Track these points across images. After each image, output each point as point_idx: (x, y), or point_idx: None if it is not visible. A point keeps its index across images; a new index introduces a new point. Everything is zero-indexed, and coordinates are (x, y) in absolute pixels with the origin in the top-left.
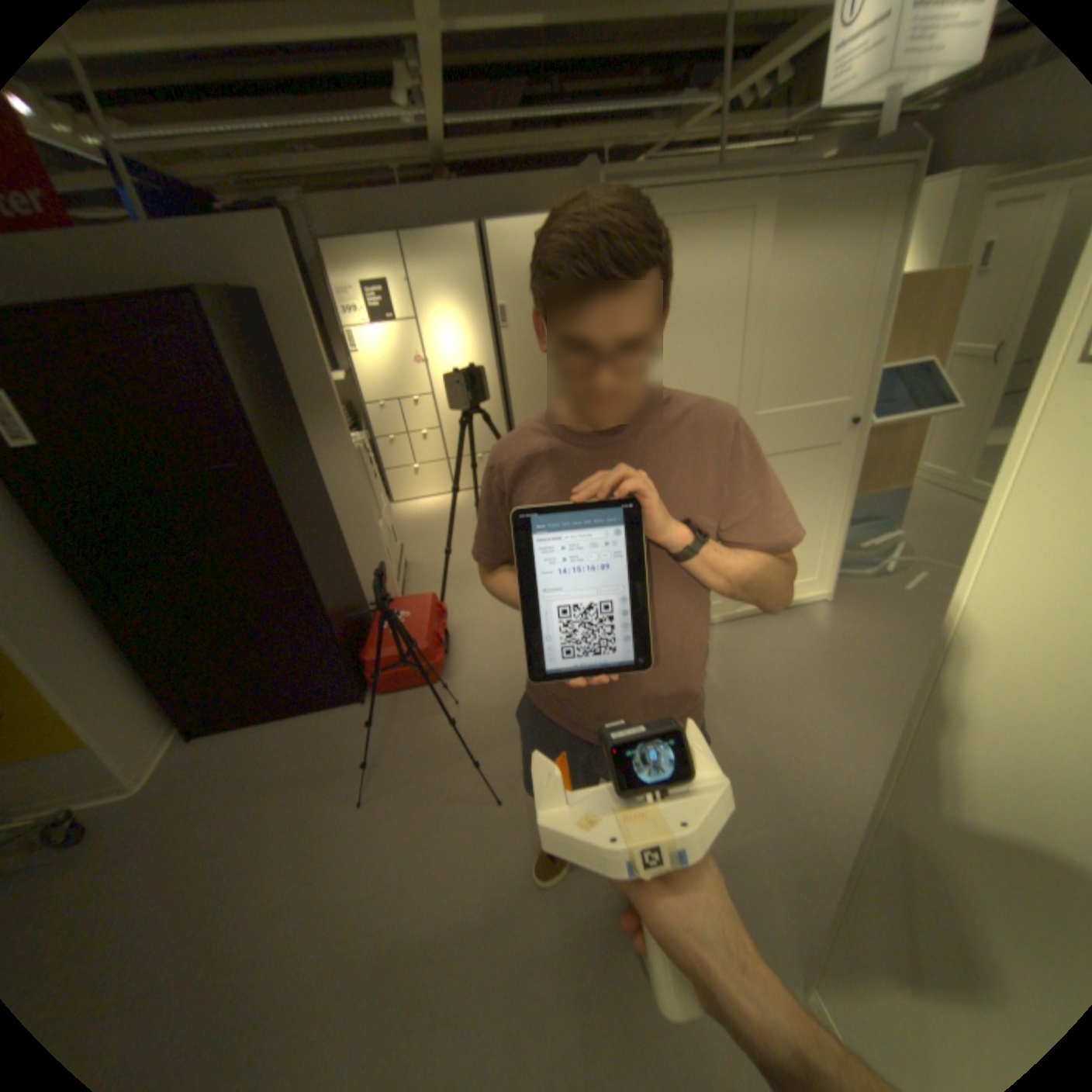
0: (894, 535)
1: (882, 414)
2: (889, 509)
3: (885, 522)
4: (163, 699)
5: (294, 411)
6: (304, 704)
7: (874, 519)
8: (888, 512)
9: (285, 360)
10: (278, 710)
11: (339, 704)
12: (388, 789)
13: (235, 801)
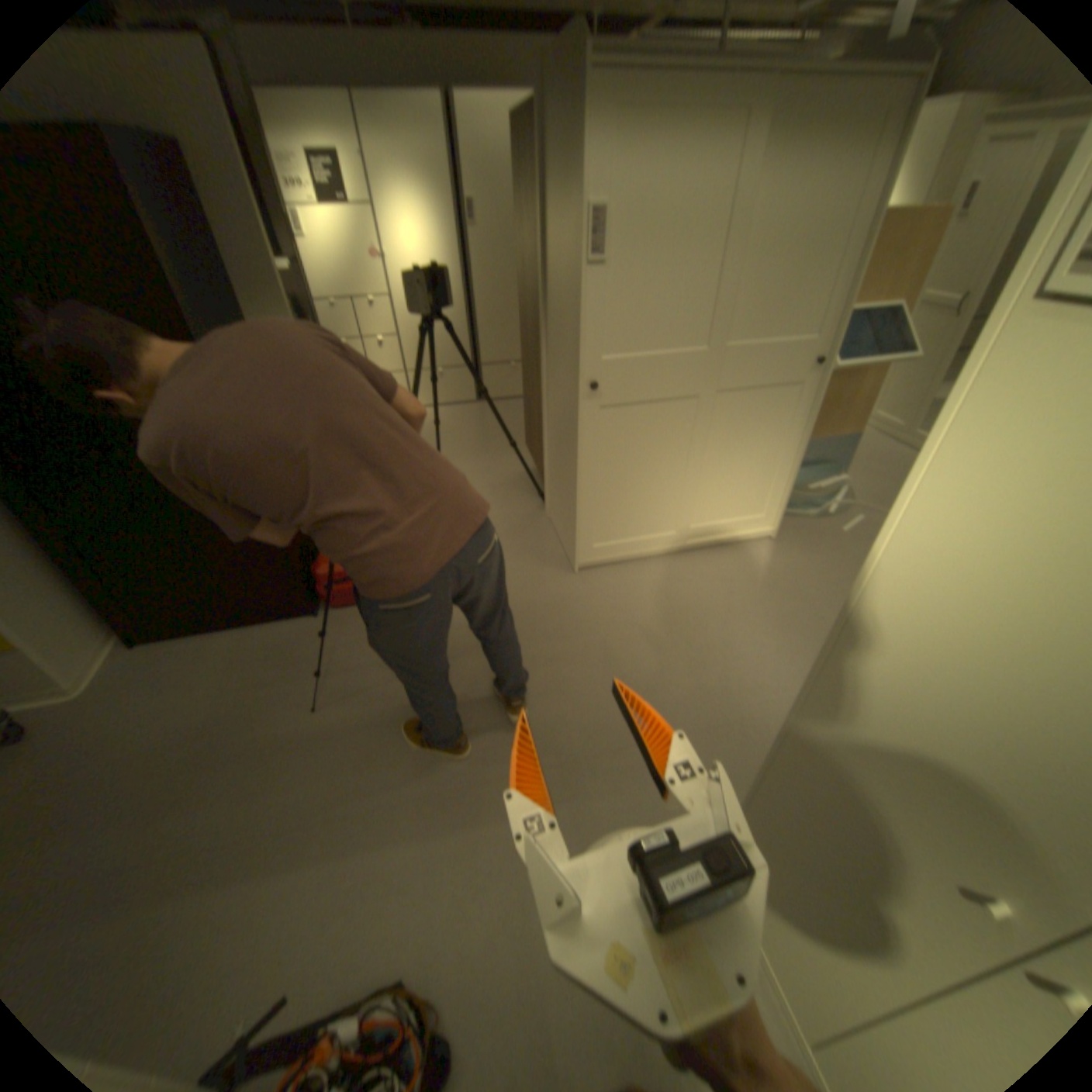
0: (840, 479)
1: (846, 357)
2: (839, 455)
3: (833, 467)
4: (100, 608)
5: (232, 301)
6: (255, 618)
7: (824, 463)
8: (837, 457)
9: (219, 238)
10: (227, 622)
11: (291, 619)
12: (344, 698)
13: (186, 708)
